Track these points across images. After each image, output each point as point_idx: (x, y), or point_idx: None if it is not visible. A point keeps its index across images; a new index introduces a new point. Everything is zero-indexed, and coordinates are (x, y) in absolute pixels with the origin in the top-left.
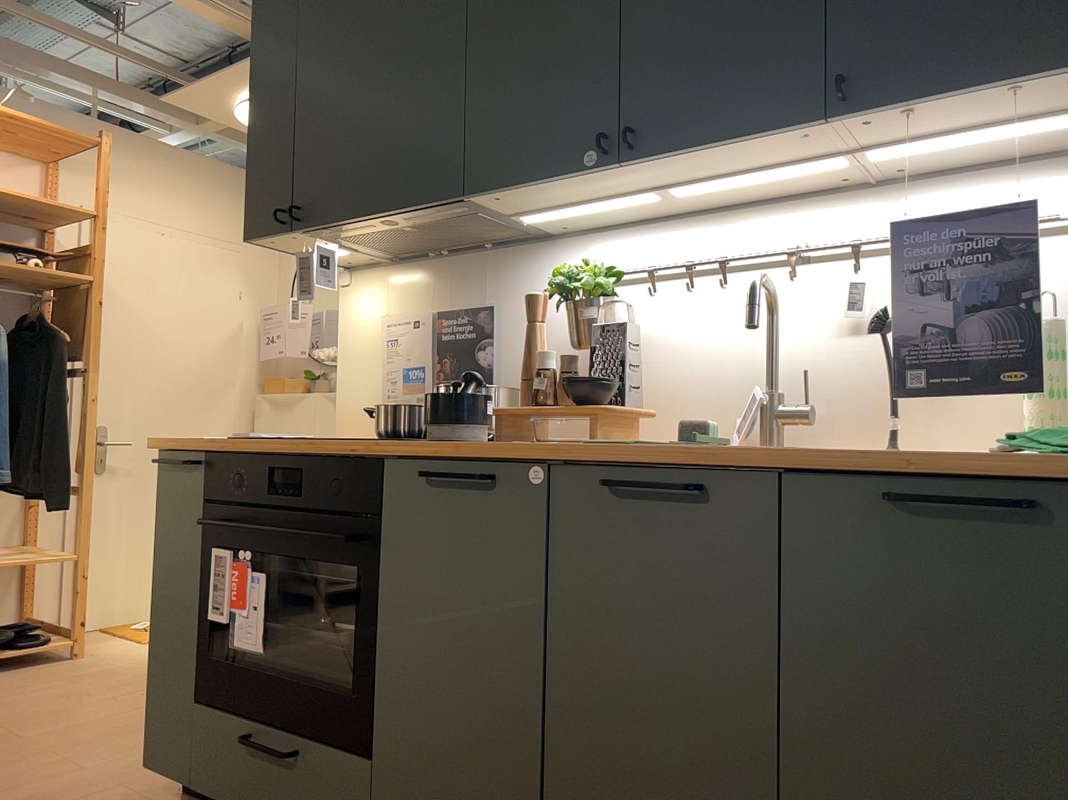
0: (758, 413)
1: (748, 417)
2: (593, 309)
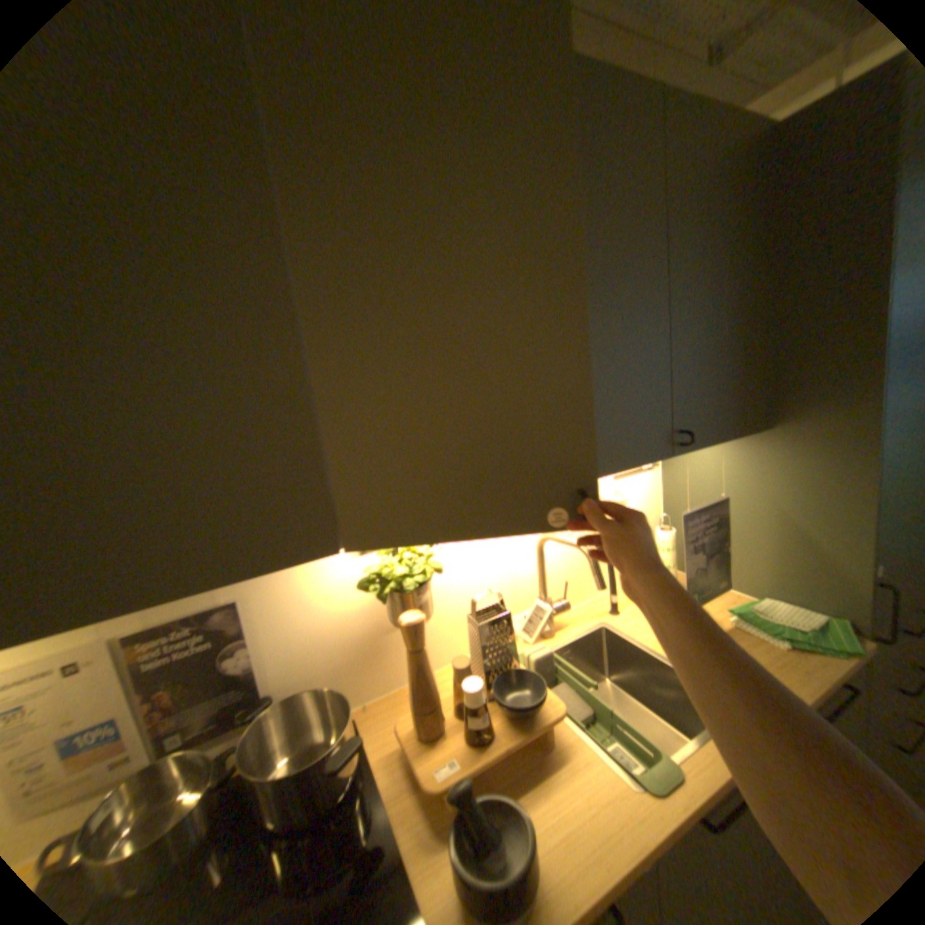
0: (545, 619)
1: (532, 620)
2: (428, 593)
